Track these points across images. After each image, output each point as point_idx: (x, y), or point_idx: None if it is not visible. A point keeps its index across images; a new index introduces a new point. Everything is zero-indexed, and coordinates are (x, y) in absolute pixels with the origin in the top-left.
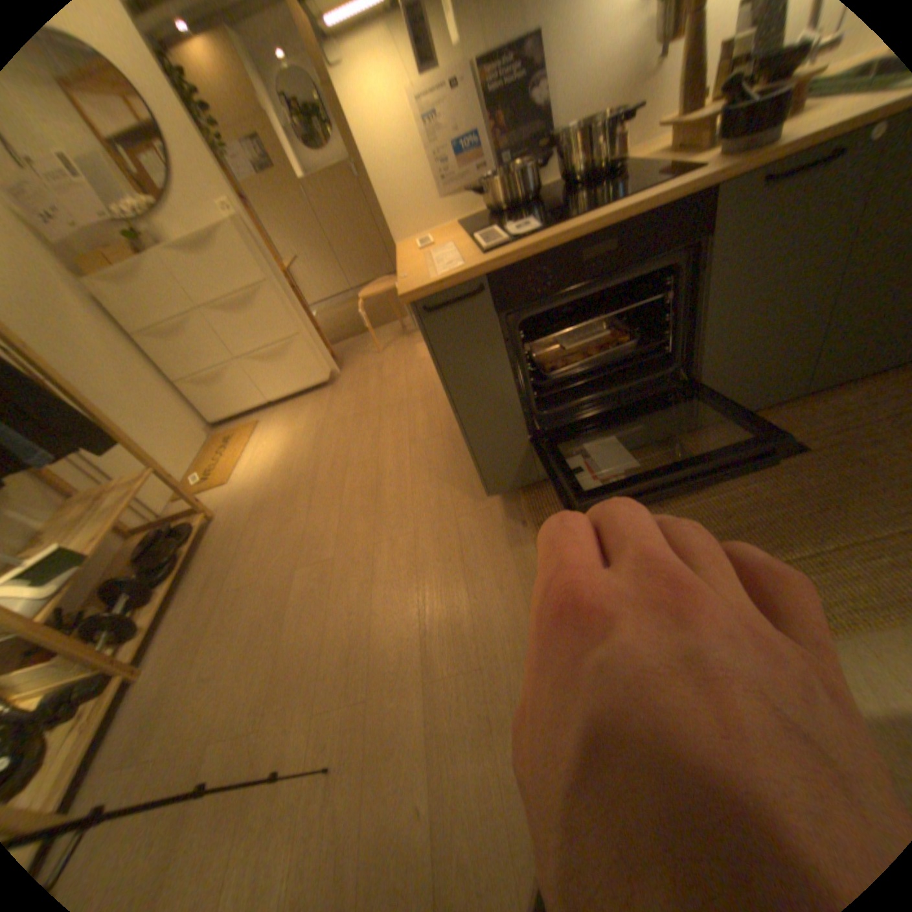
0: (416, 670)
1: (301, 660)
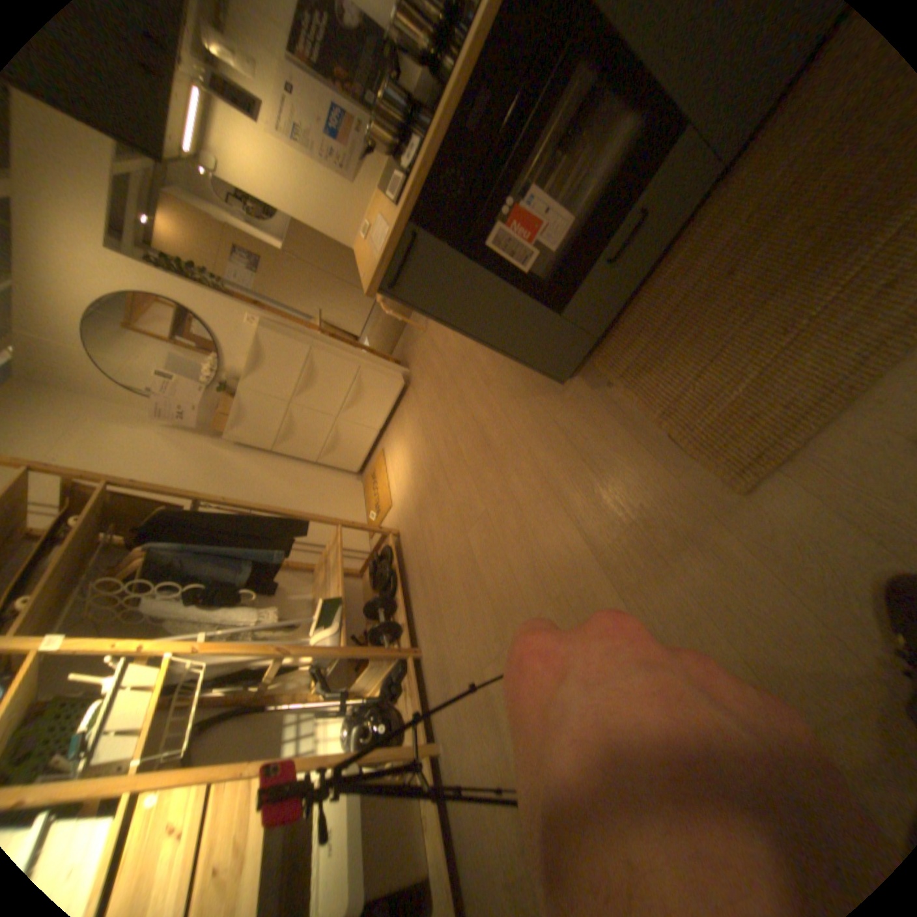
0: (586, 550)
1: (505, 588)
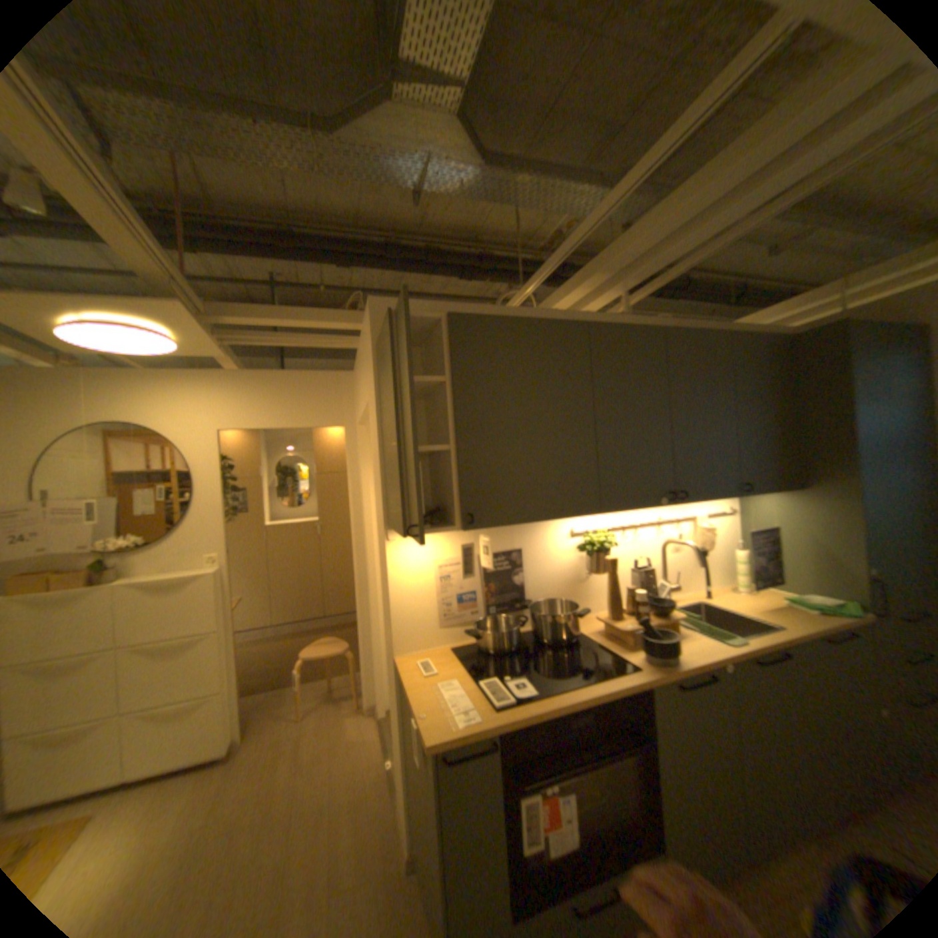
0: None
1: None
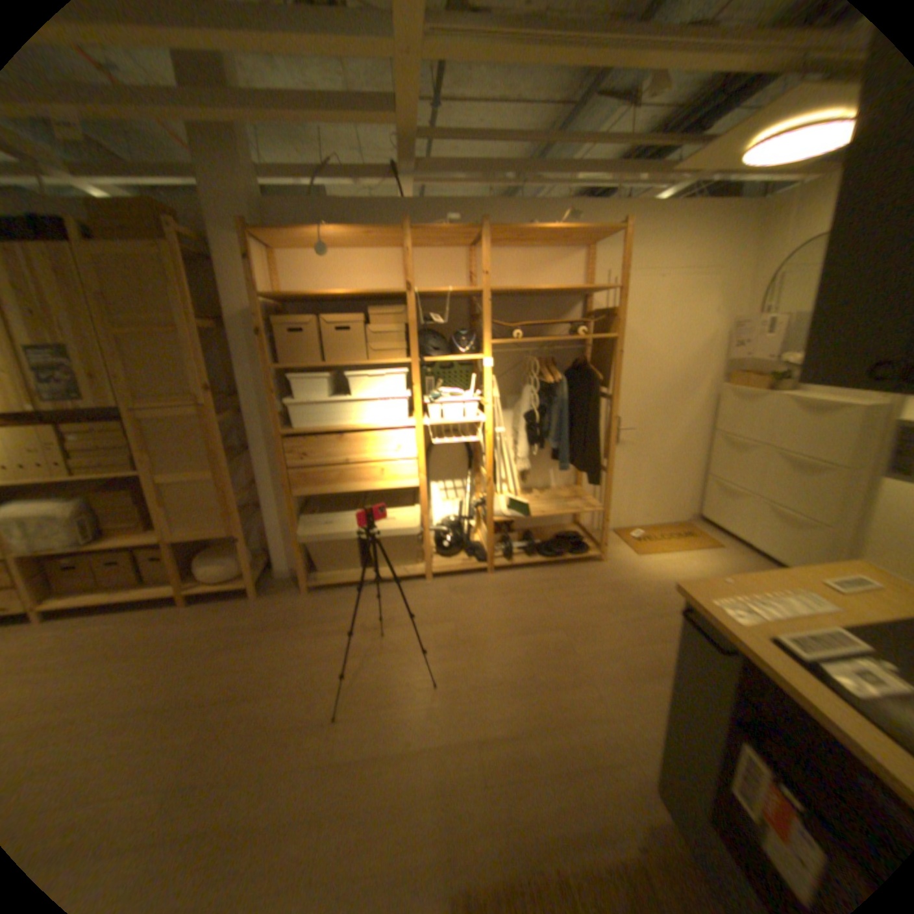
0: (486, 738)
1: (496, 657)
